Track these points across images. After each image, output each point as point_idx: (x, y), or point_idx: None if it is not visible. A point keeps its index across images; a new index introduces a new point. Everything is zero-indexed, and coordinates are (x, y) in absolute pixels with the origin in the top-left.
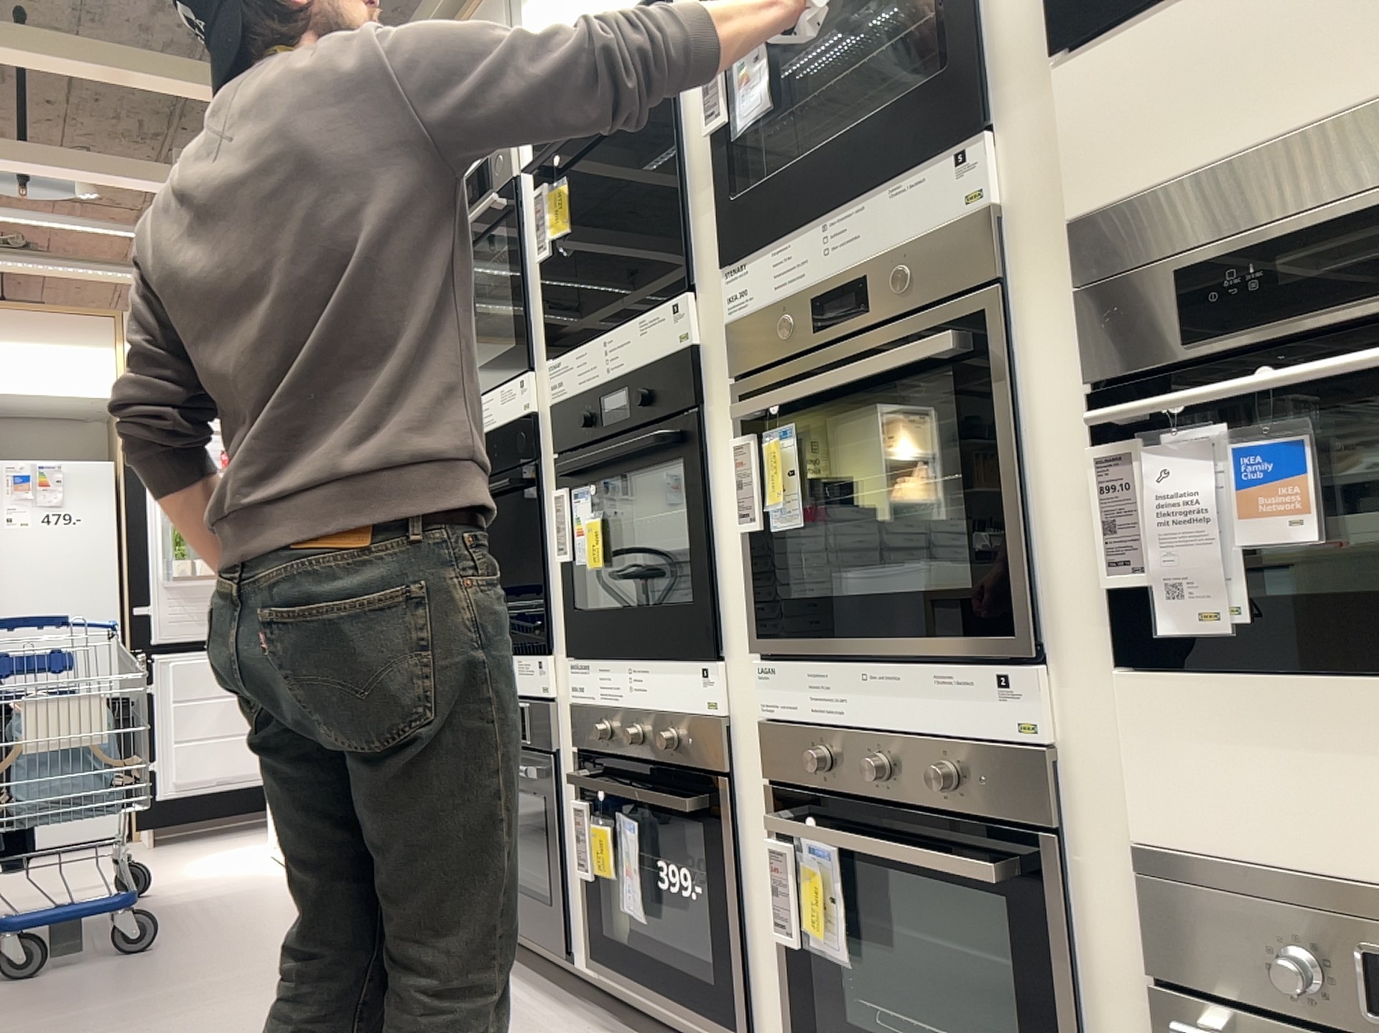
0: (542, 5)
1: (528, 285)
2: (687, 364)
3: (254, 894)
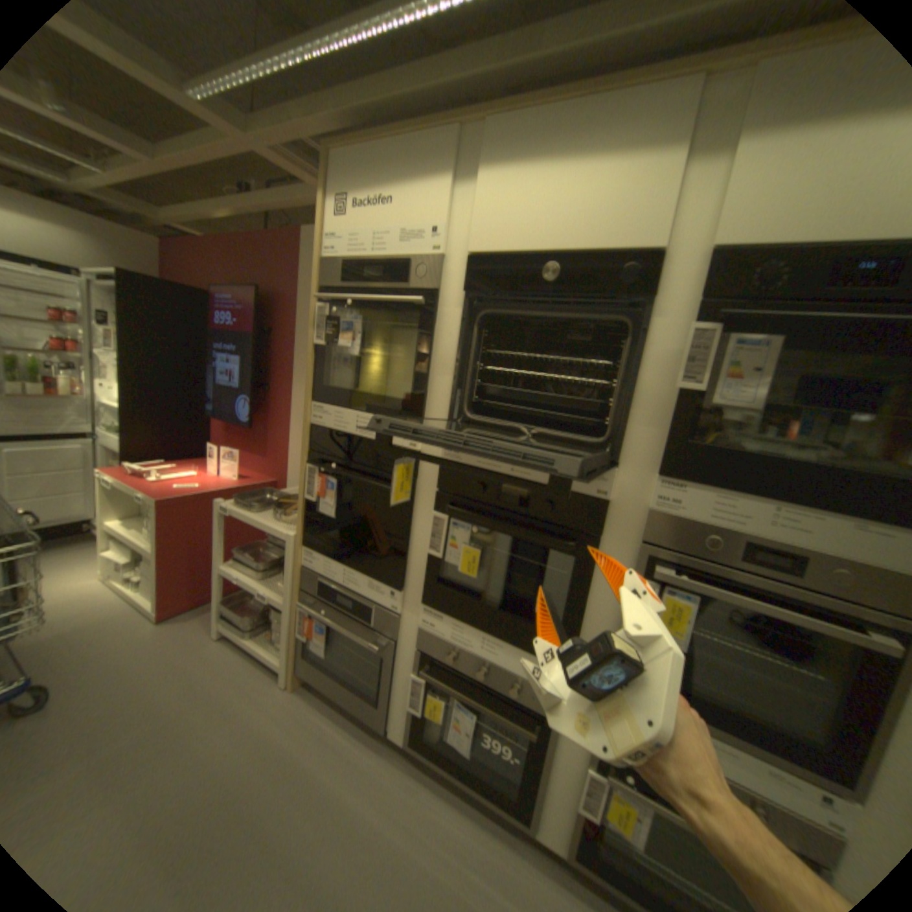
0: (508, 178)
1: (432, 370)
2: (603, 511)
3: (107, 630)
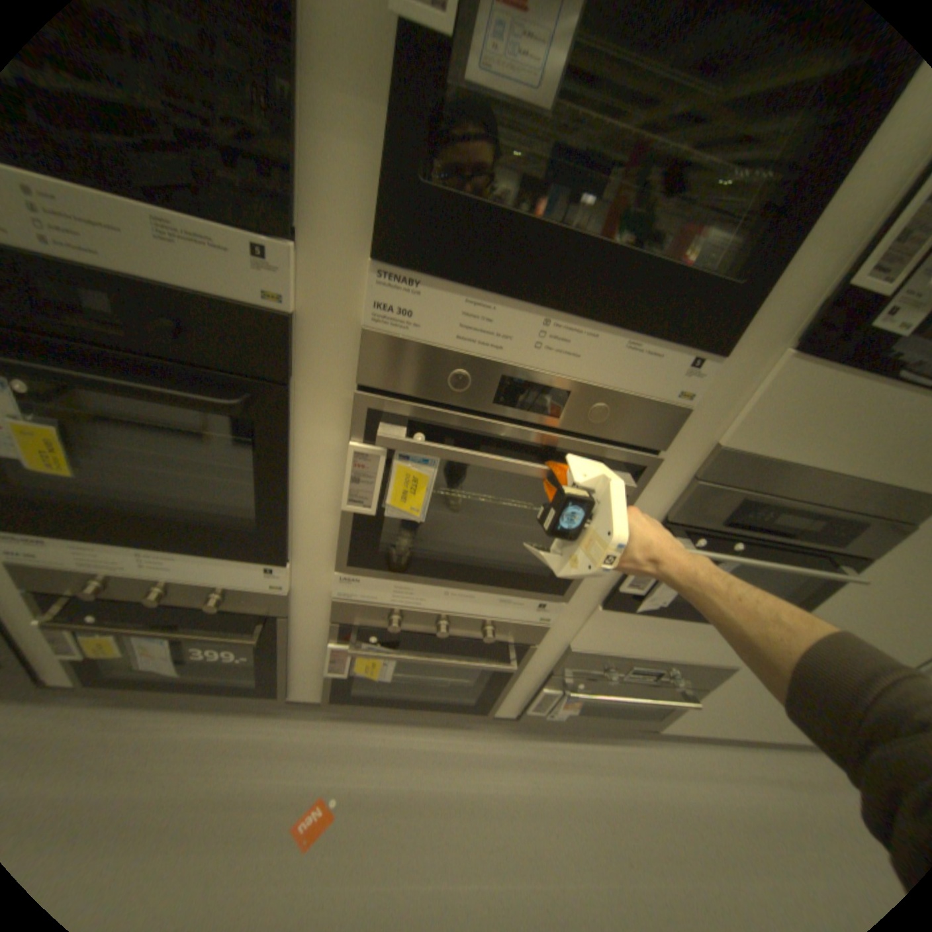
0: None
1: None
2: (281, 334)
3: None
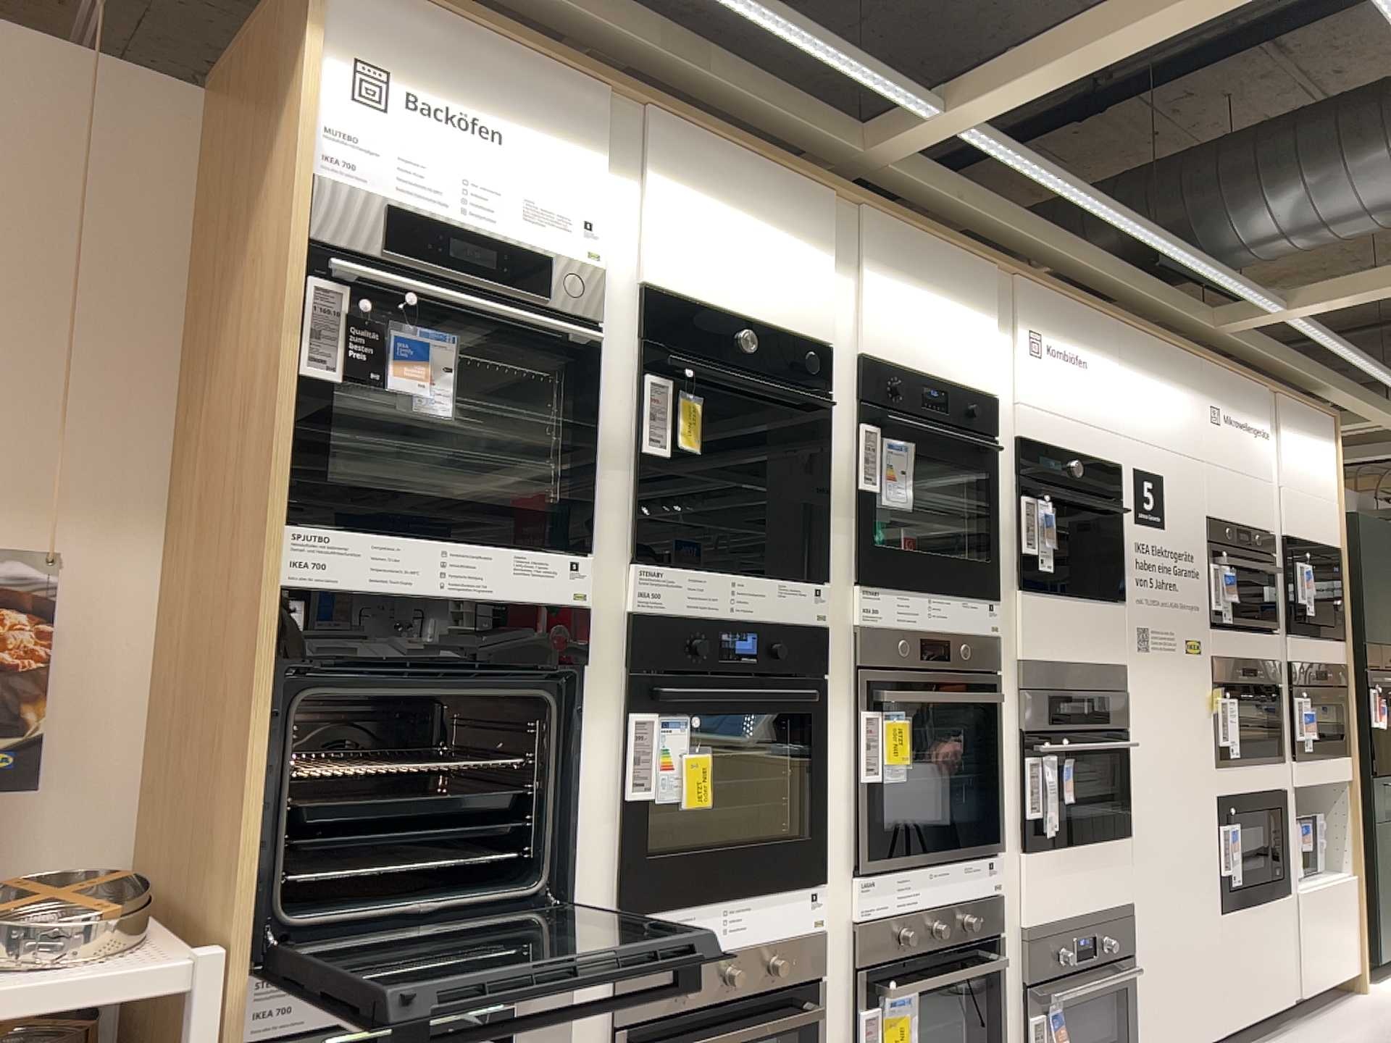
0: (689, 217)
1: (602, 459)
2: (820, 637)
3: None
